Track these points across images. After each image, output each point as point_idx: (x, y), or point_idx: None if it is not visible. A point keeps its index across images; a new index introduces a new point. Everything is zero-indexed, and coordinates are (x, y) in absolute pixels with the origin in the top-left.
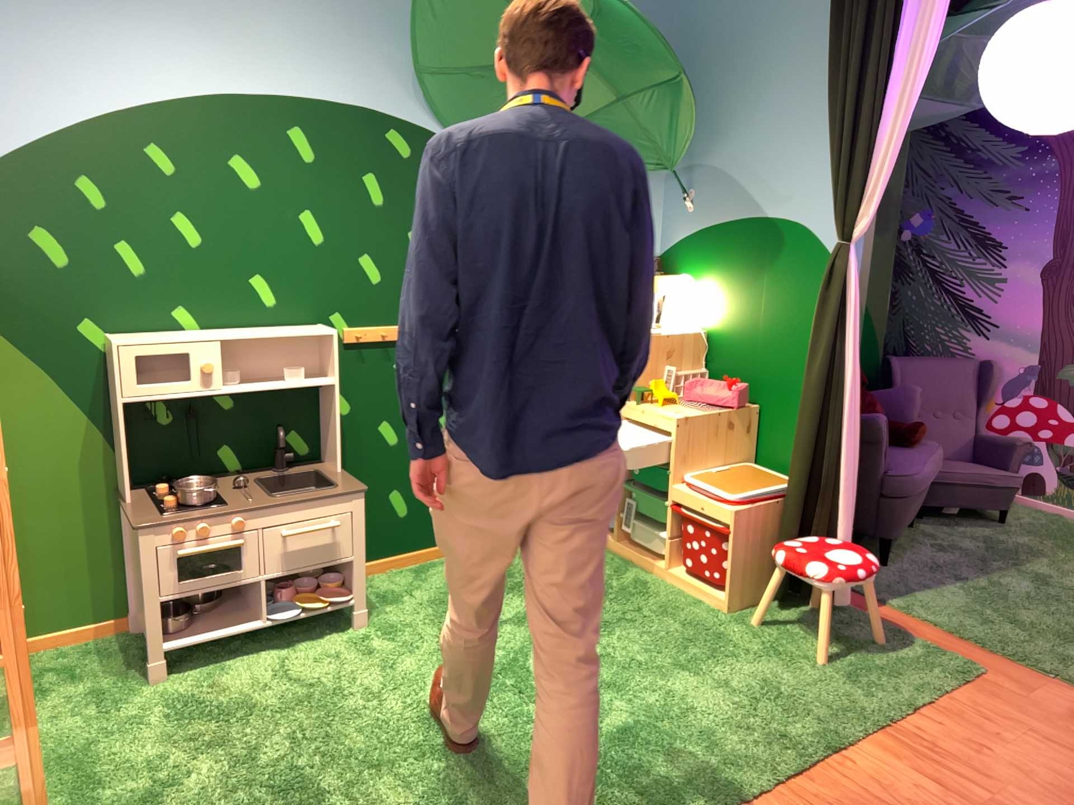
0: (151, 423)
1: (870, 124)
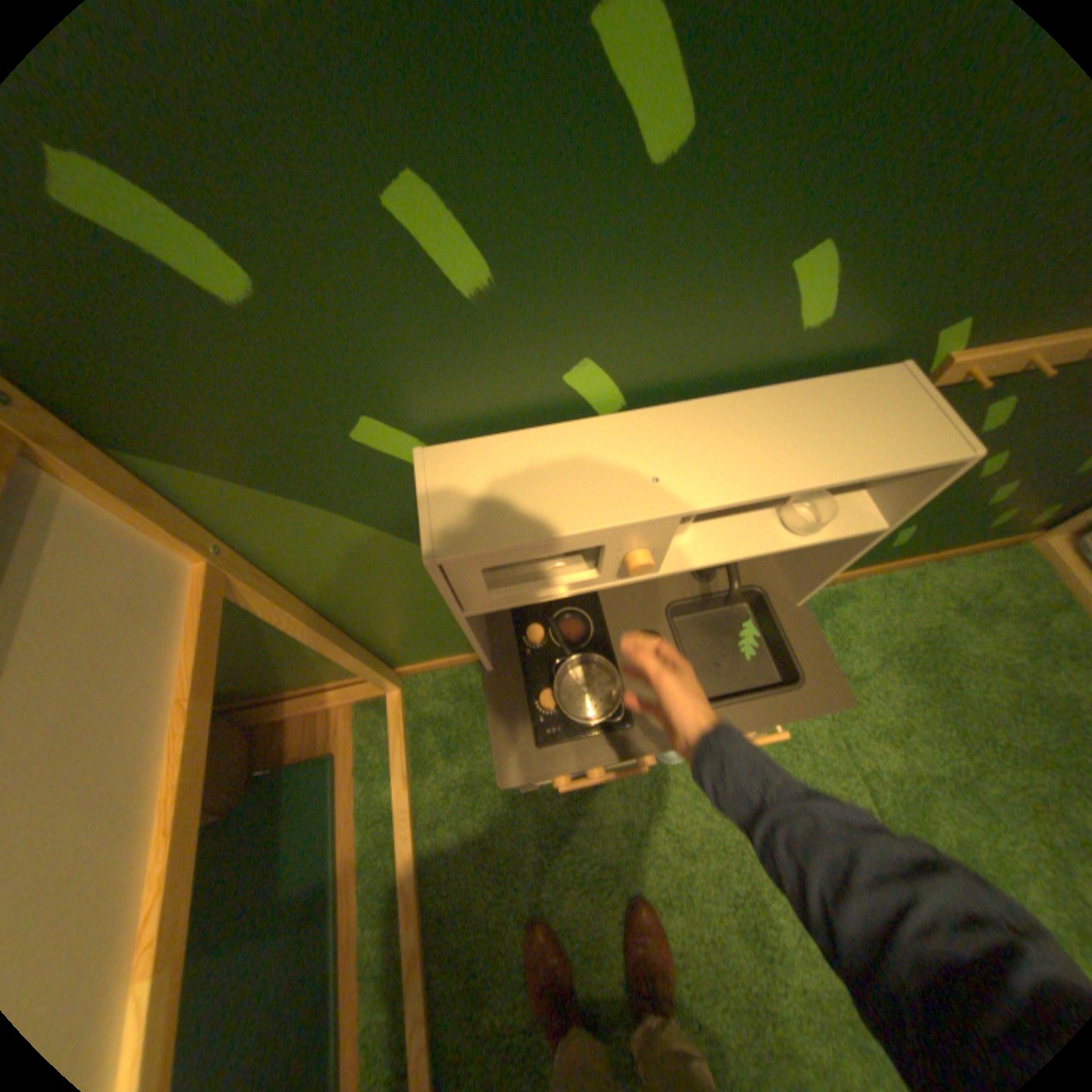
0: None
1: None
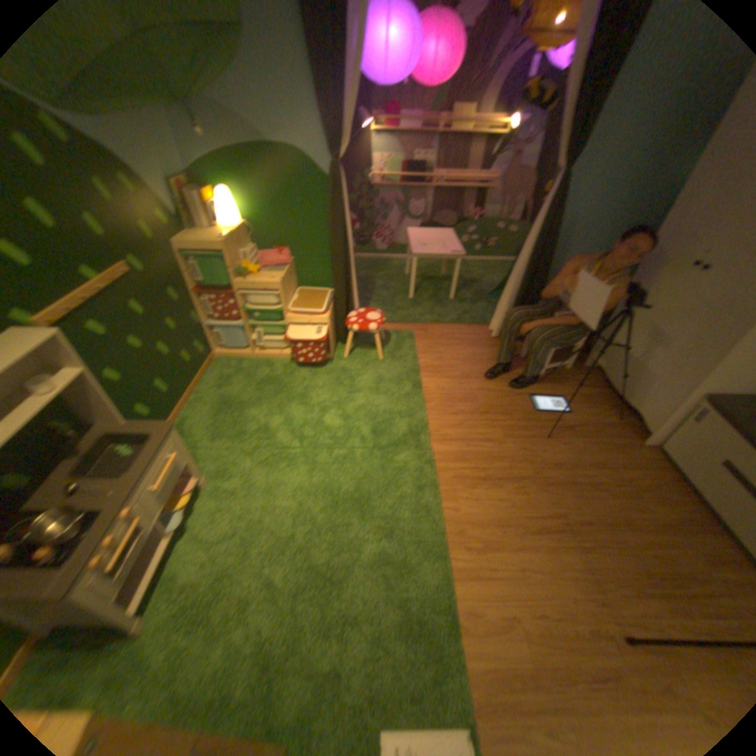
0: None
1: (343, 82)
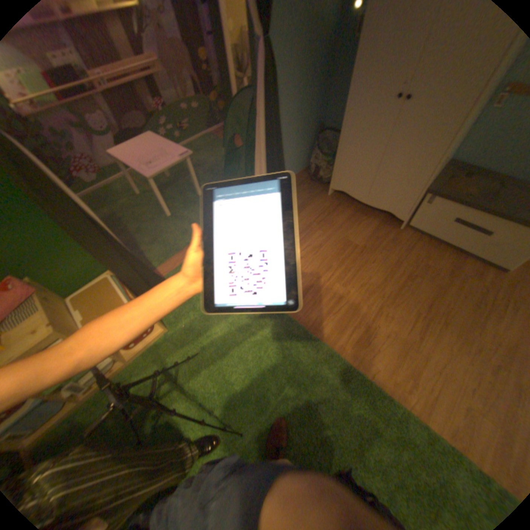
0: None
1: None
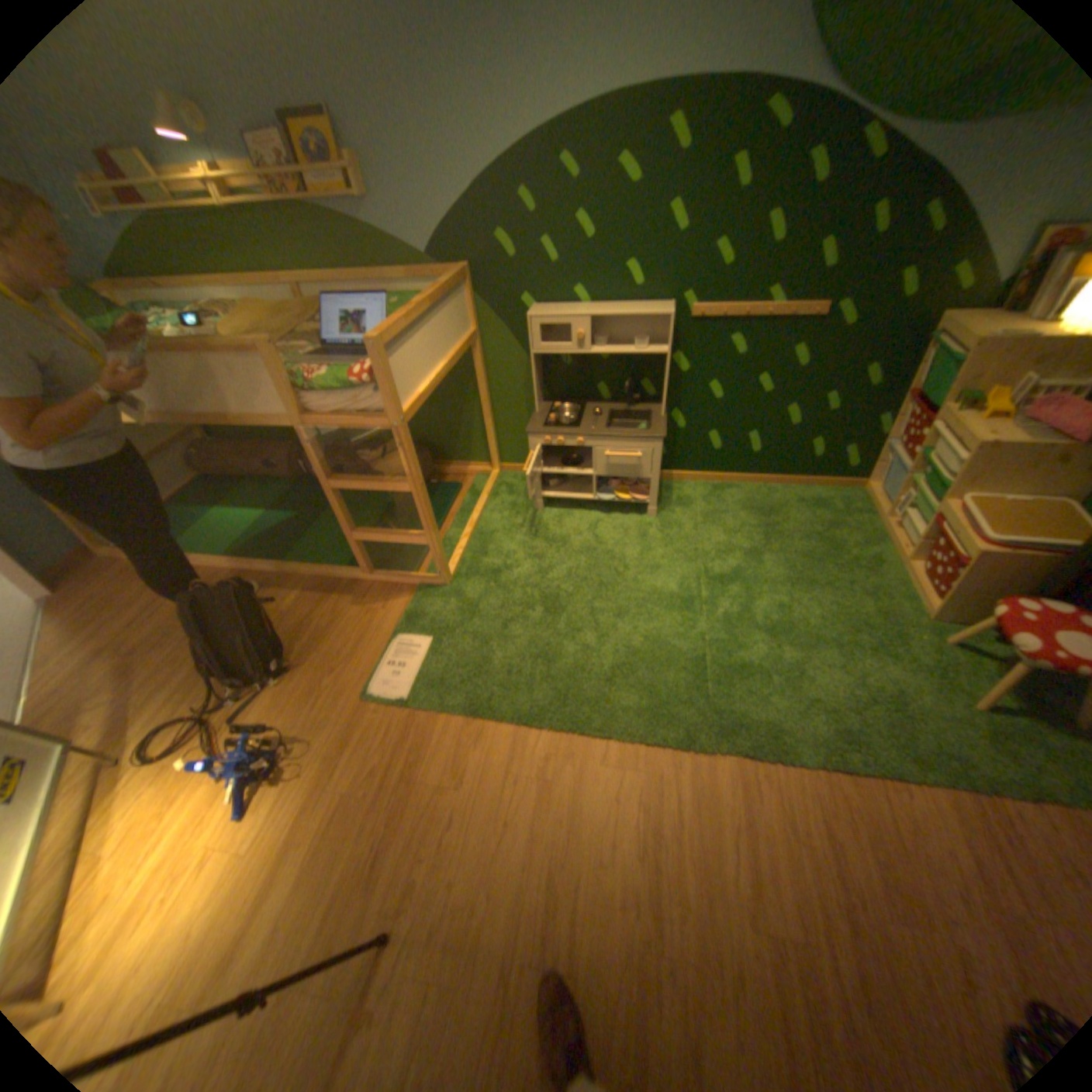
0: (558, 365)
1: None
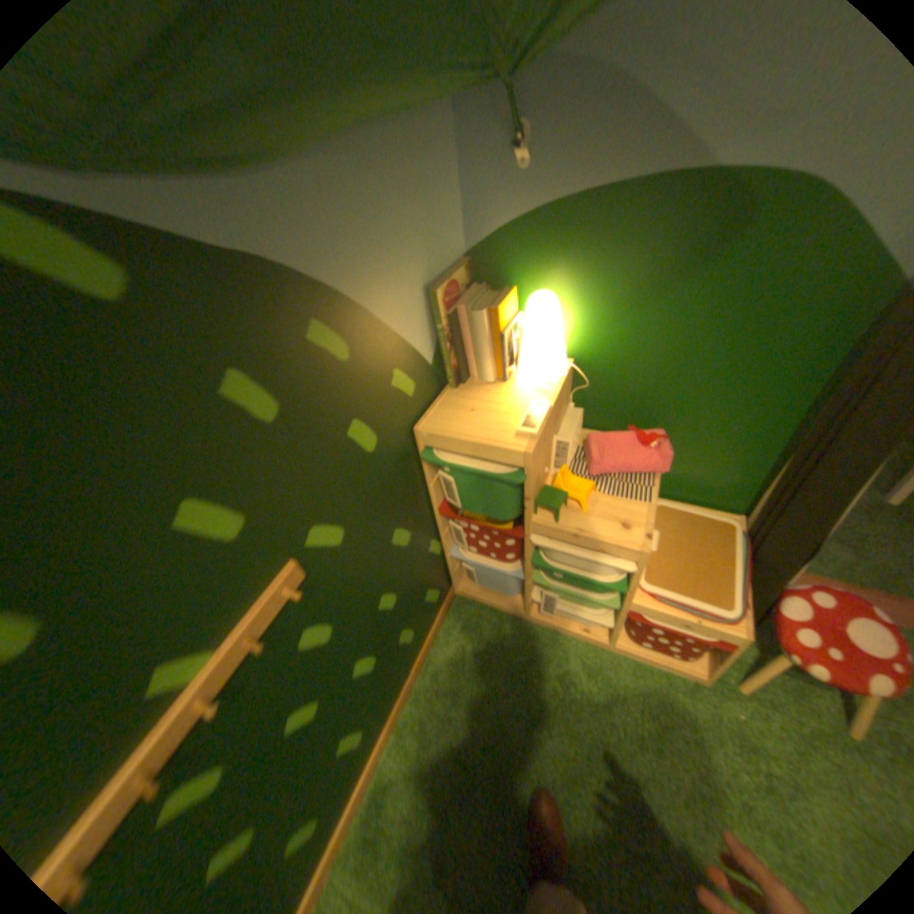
0: None
1: None
